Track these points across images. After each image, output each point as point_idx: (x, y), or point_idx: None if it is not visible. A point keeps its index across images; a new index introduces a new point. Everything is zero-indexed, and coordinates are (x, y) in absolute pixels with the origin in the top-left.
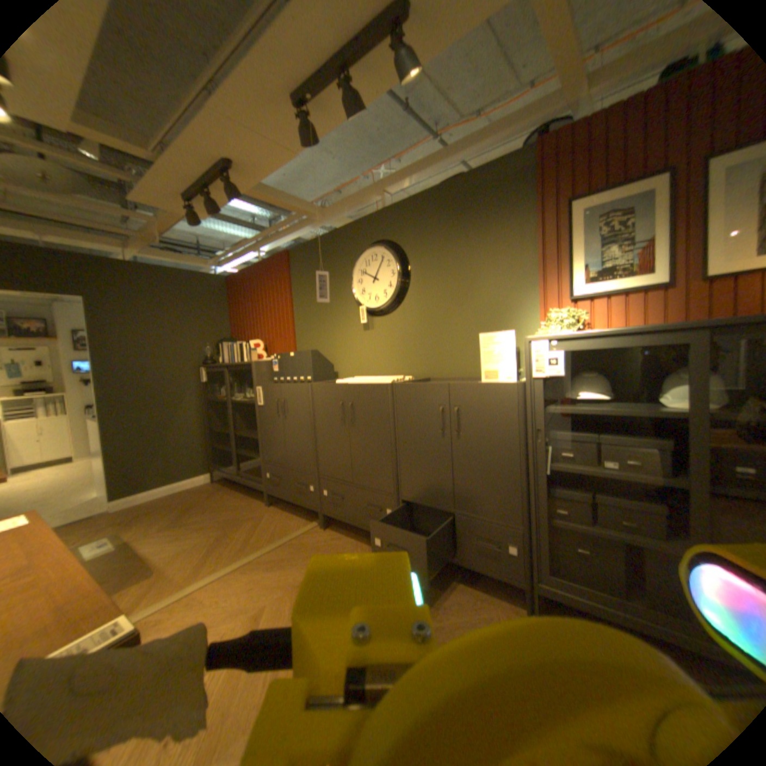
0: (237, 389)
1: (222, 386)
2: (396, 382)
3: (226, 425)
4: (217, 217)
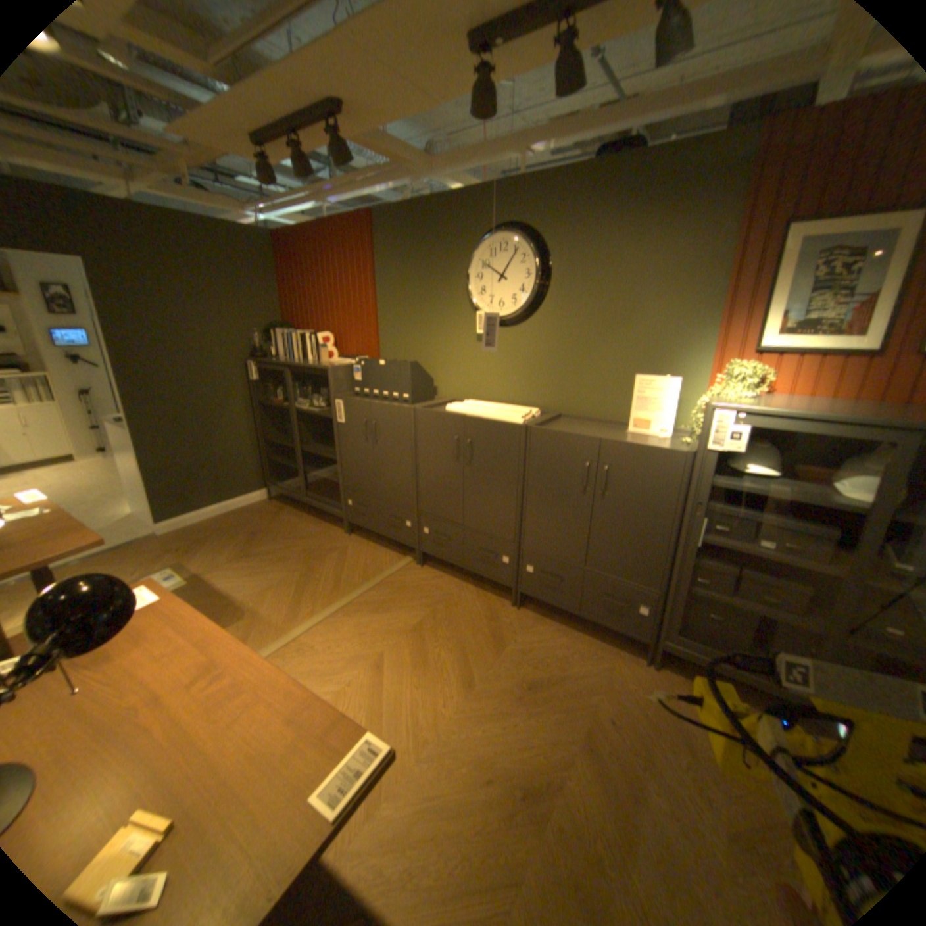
0: (296, 392)
1: (275, 386)
2: (528, 424)
3: (283, 435)
4: None
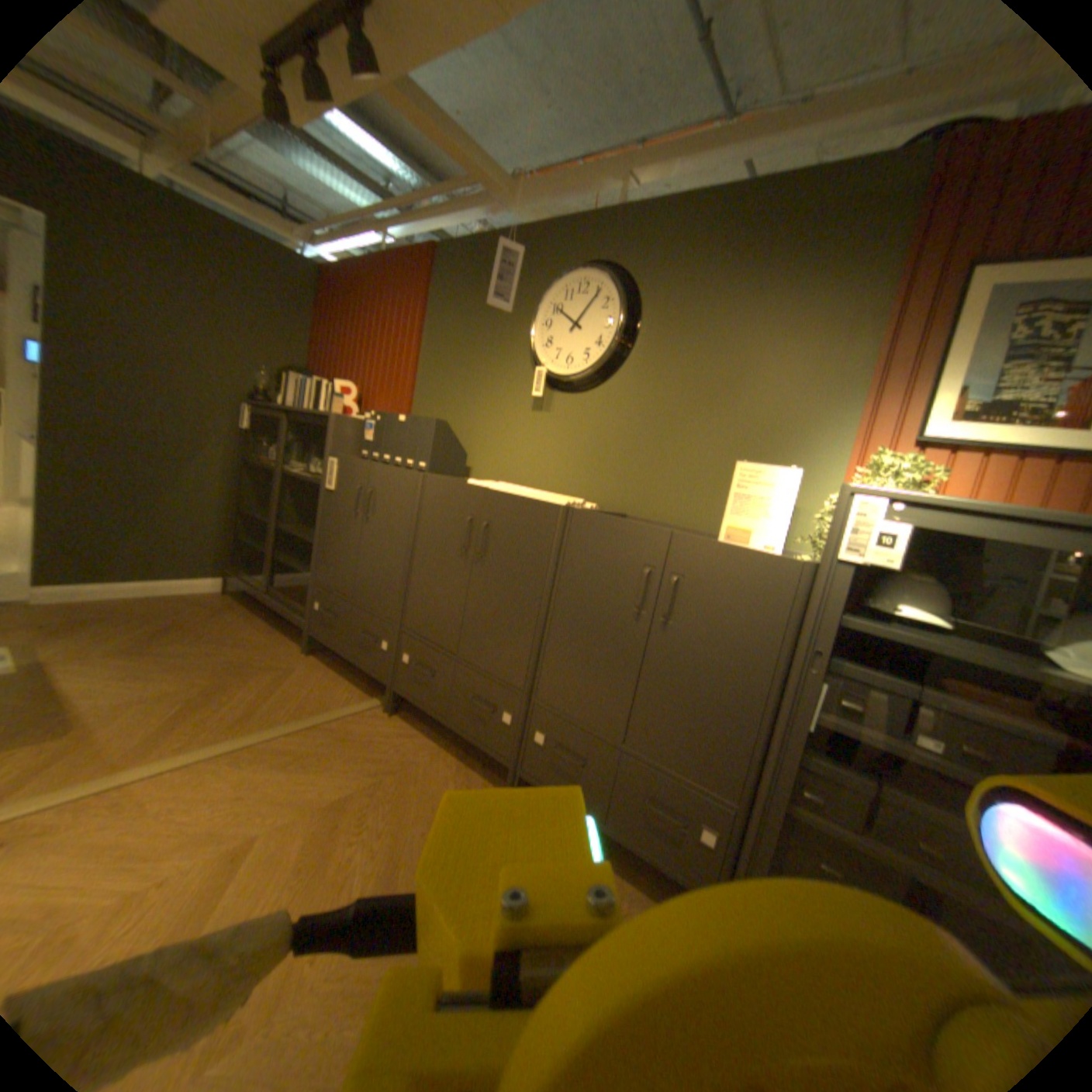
0: (297, 456)
1: (272, 444)
2: (574, 506)
3: (266, 508)
4: (325, 155)
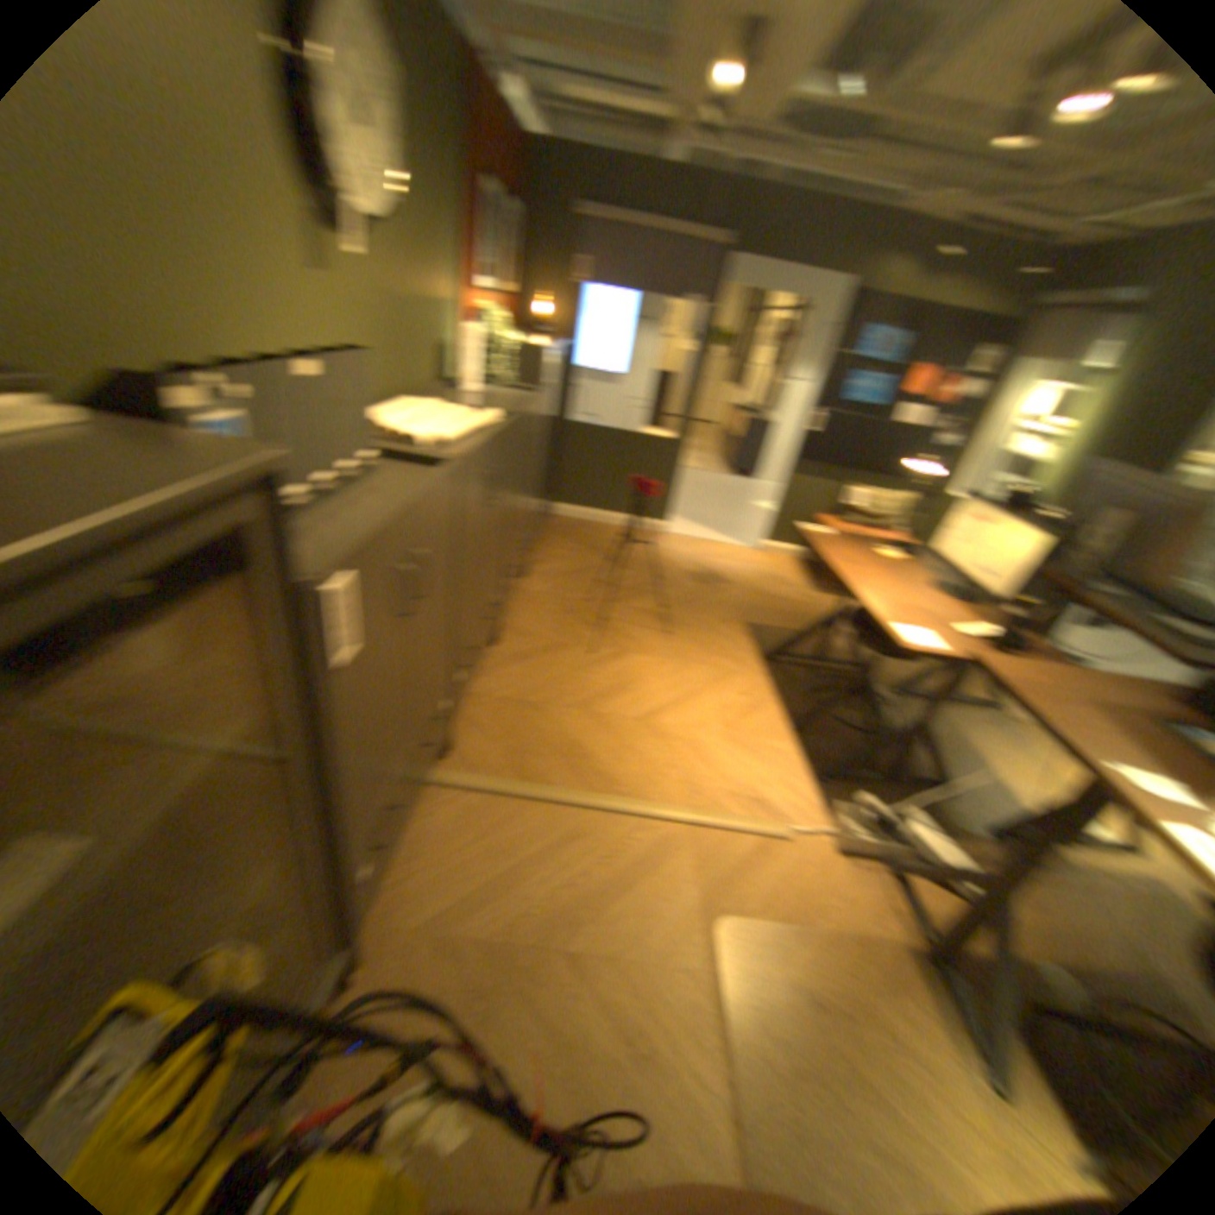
0: None
1: None
2: (504, 412)
3: None
4: None
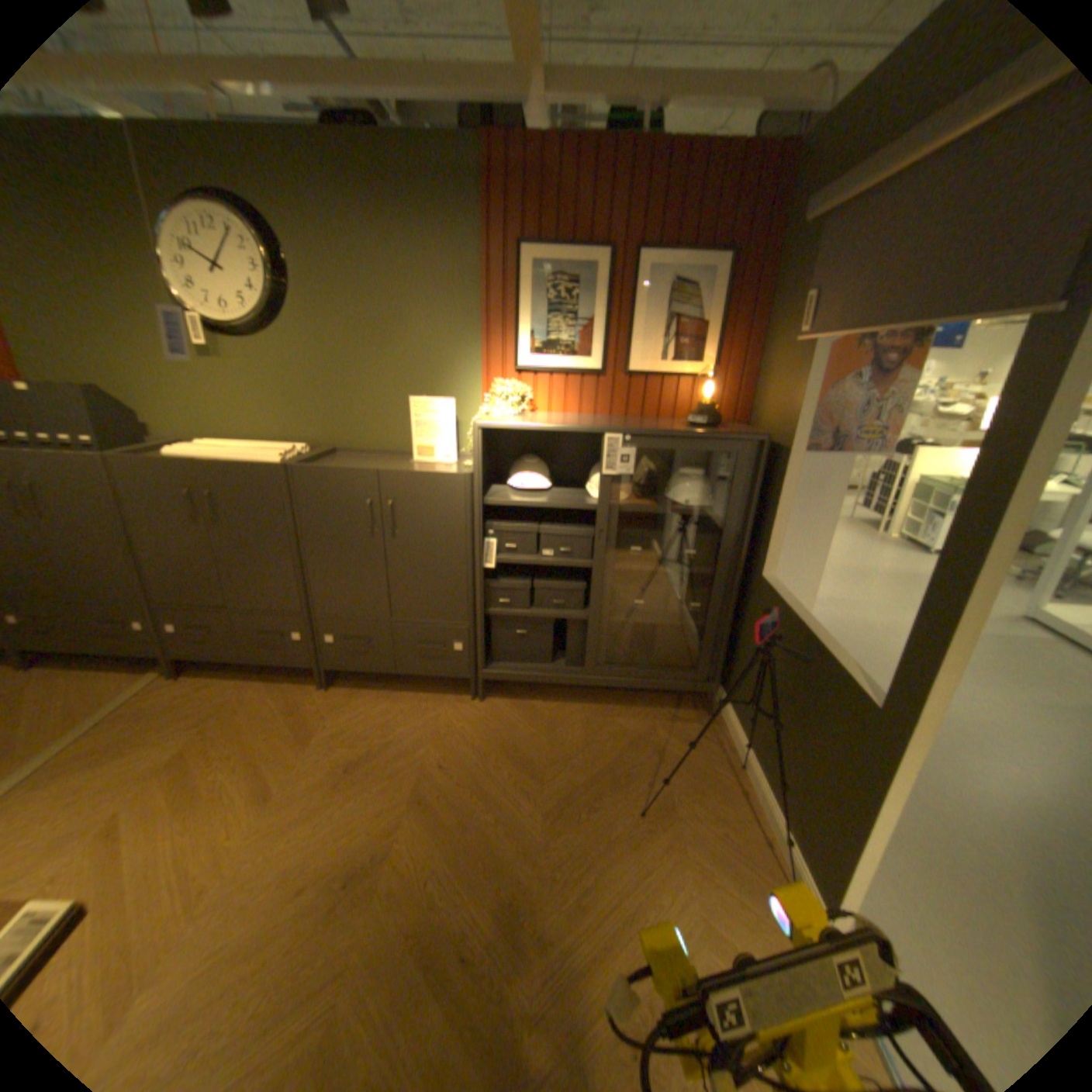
0: None
1: None
2: (291, 462)
3: None
4: None
